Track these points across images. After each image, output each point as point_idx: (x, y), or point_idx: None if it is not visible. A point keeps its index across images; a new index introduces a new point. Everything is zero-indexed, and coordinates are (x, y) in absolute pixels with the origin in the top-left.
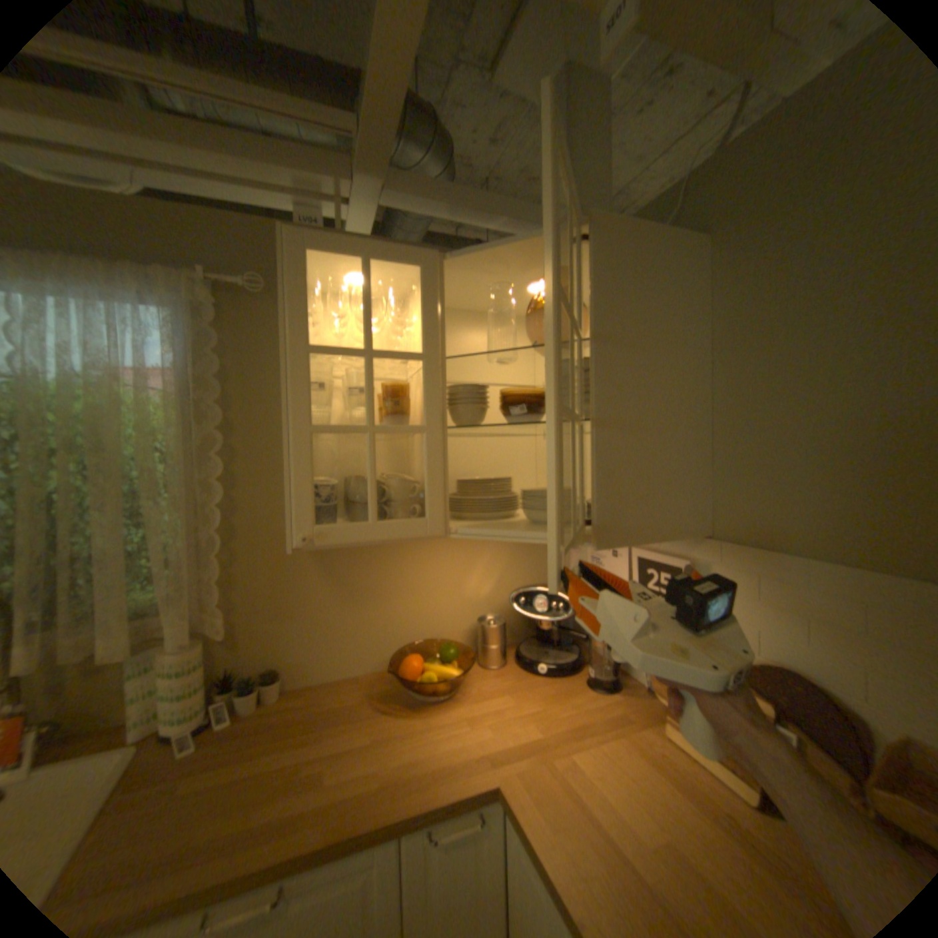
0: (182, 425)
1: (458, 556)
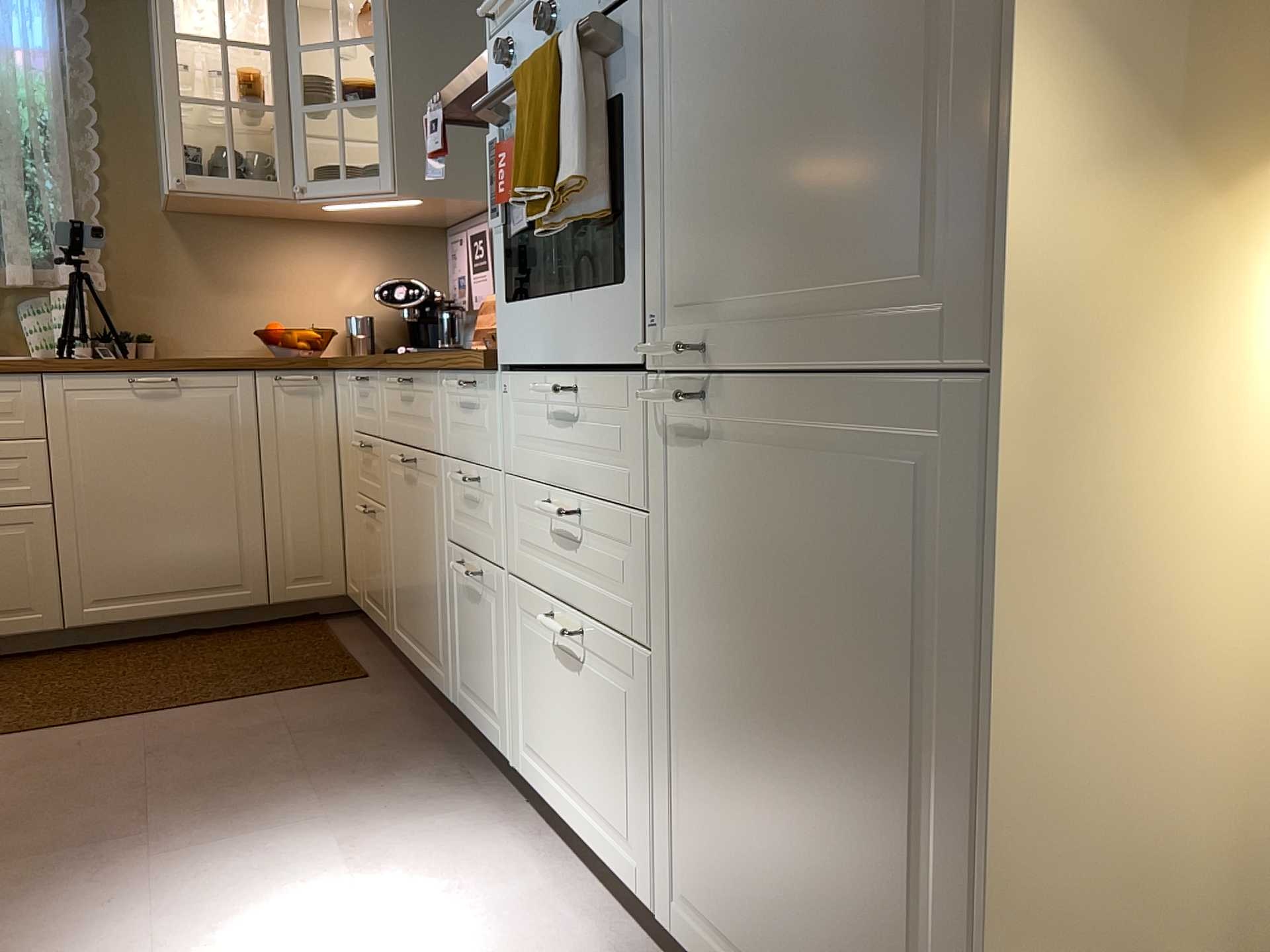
0: (62, 101)
1: (325, 259)
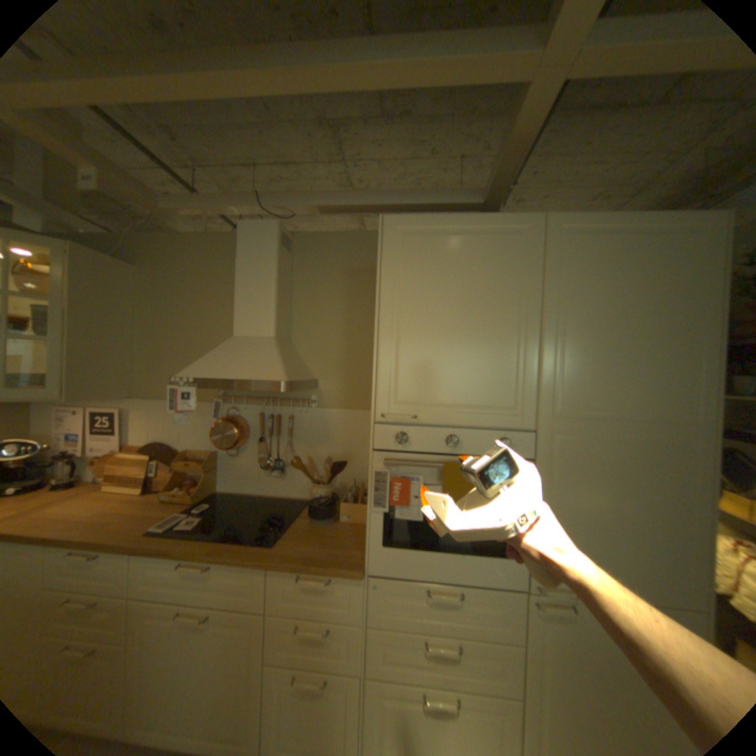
0: None
1: None
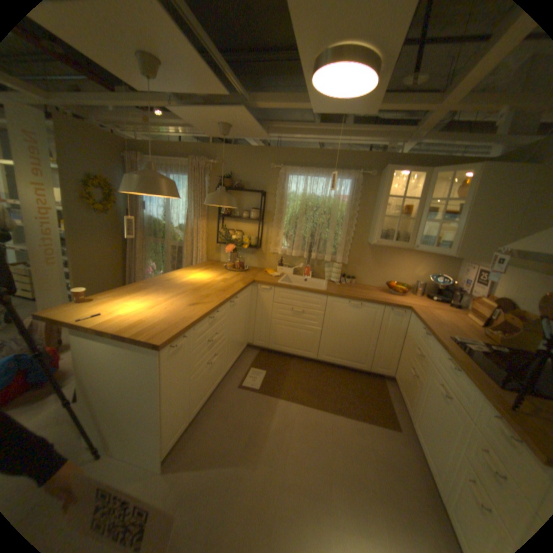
0: (349, 211)
1: (414, 261)
